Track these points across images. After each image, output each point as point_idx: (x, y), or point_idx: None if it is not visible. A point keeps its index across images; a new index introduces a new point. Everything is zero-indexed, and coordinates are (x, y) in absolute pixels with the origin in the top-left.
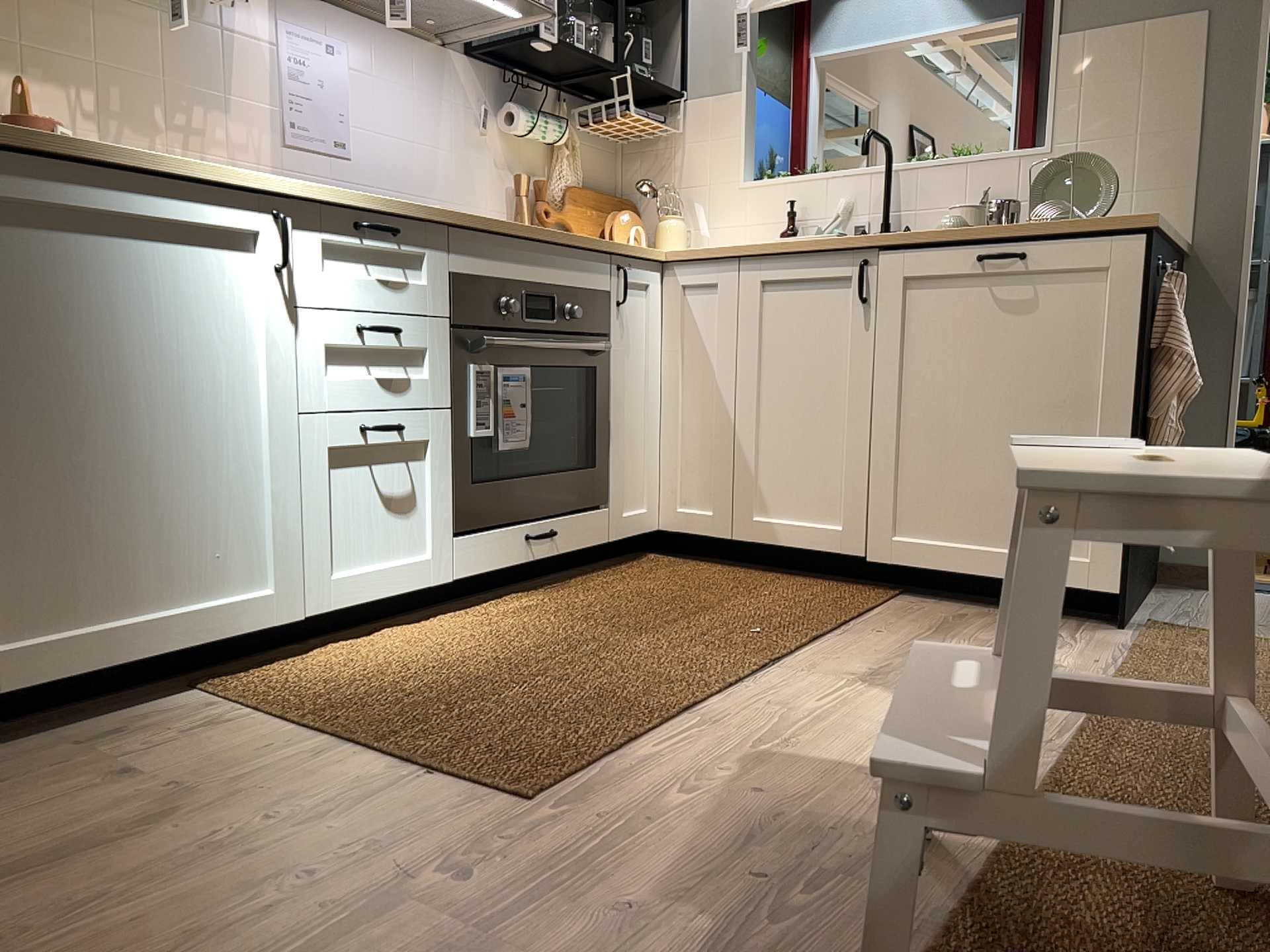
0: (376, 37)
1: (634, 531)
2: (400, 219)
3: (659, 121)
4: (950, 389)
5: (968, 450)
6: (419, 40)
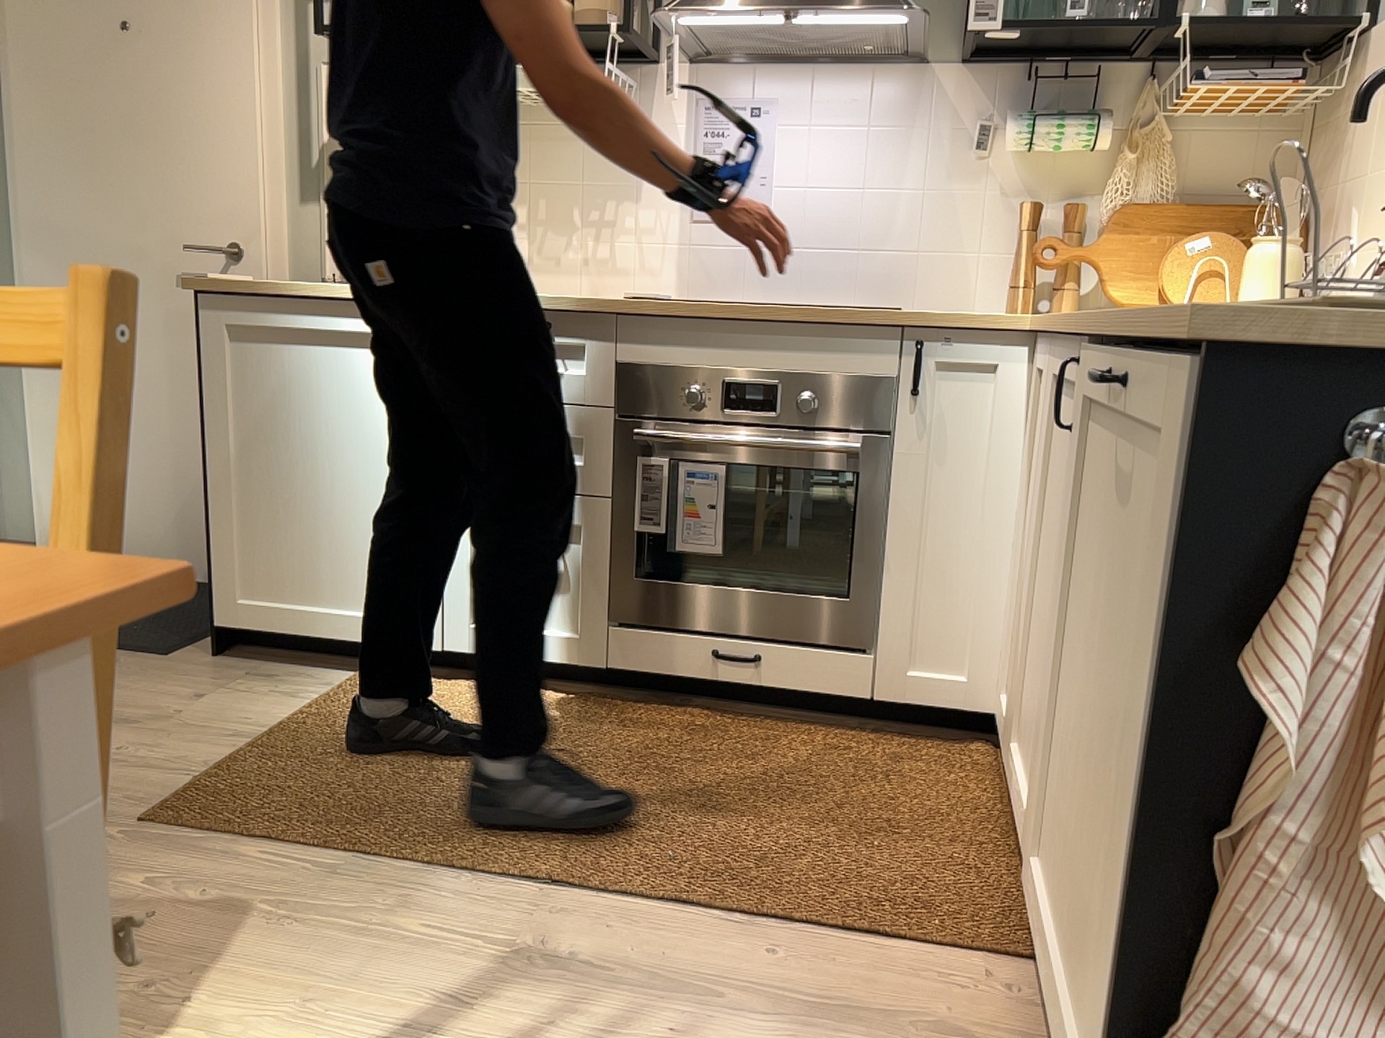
0: (813, 78)
1: (931, 703)
2: (551, 312)
3: (1280, 81)
4: (1093, 638)
5: (1086, 768)
6: (884, 62)
